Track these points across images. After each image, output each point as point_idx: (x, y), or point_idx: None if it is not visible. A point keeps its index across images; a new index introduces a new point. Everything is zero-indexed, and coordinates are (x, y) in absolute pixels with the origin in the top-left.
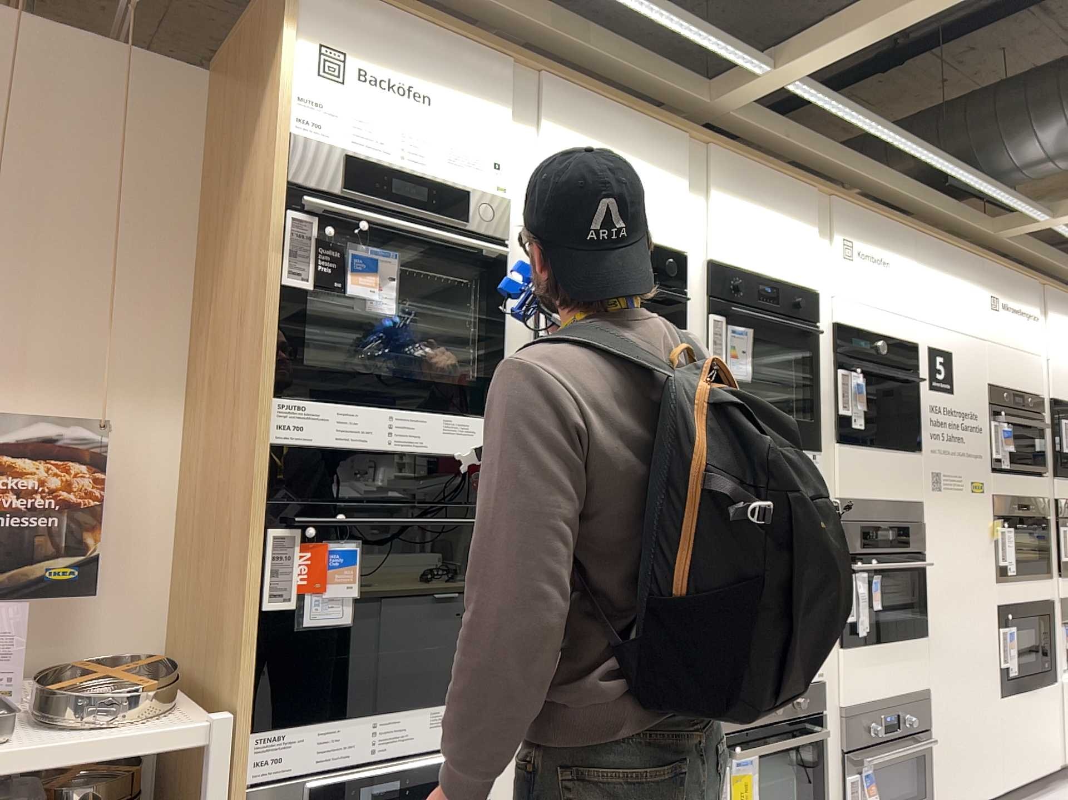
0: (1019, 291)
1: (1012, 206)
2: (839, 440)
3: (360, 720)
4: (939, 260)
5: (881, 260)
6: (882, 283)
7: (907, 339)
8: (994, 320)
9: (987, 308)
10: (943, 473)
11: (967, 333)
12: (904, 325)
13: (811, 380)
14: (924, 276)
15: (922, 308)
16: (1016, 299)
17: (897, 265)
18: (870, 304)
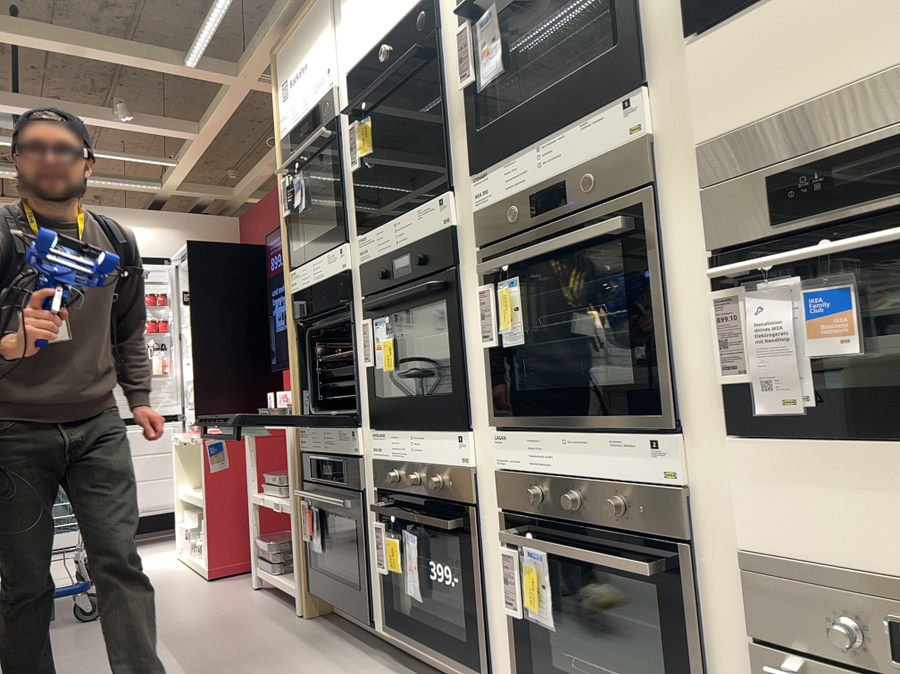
0: None
1: None
2: (688, 34)
3: (320, 430)
4: None
5: None
6: None
7: None
8: None
9: None
10: None
11: None
12: None
13: None
14: None
15: None
16: None
17: None
18: None
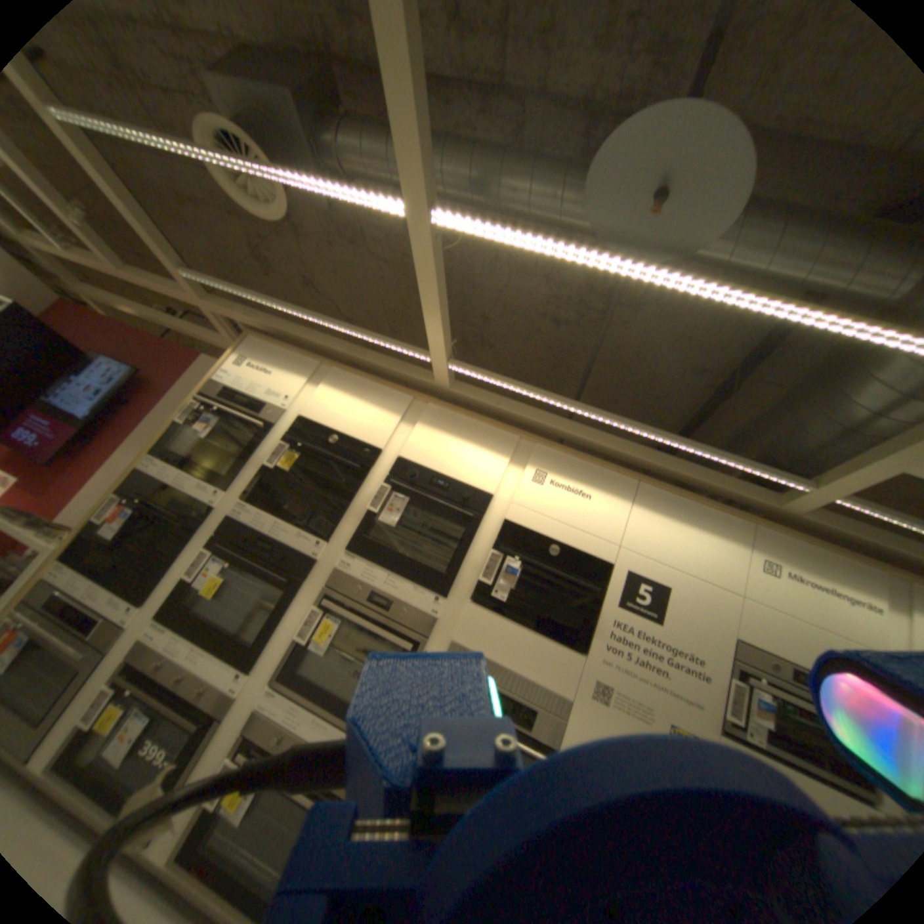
0: (842, 570)
1: (751, 468)
2: (471, 600)
3: (88, 583)
4: (675, 508)
5: (583, 491)
6: (577, 507)
7: (599, 555)
8: (772, 584)
9: (760, 569)
10: (620, 693)
11: (710, 579)
12: (597, 544)
13: (458, 547)
14: (645, 515)
15: (633, 539)
16: (833, 577)
17: (604, 499)
18: (554, 517)
